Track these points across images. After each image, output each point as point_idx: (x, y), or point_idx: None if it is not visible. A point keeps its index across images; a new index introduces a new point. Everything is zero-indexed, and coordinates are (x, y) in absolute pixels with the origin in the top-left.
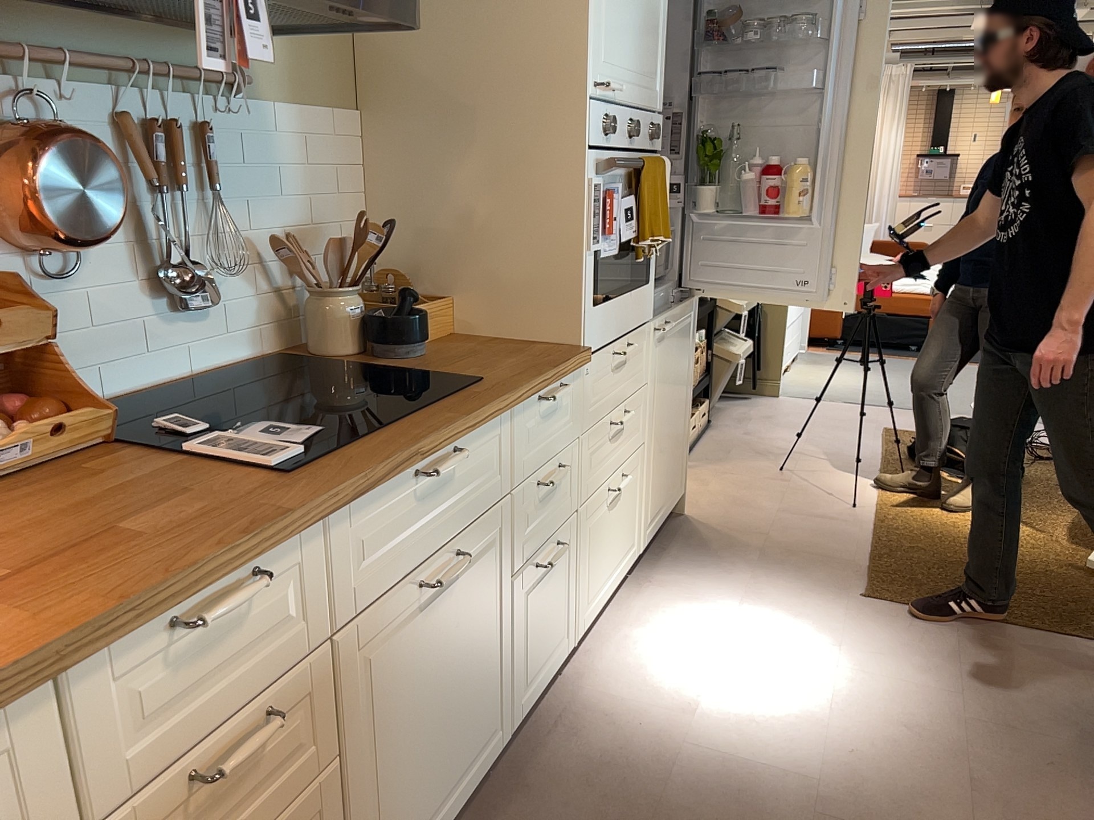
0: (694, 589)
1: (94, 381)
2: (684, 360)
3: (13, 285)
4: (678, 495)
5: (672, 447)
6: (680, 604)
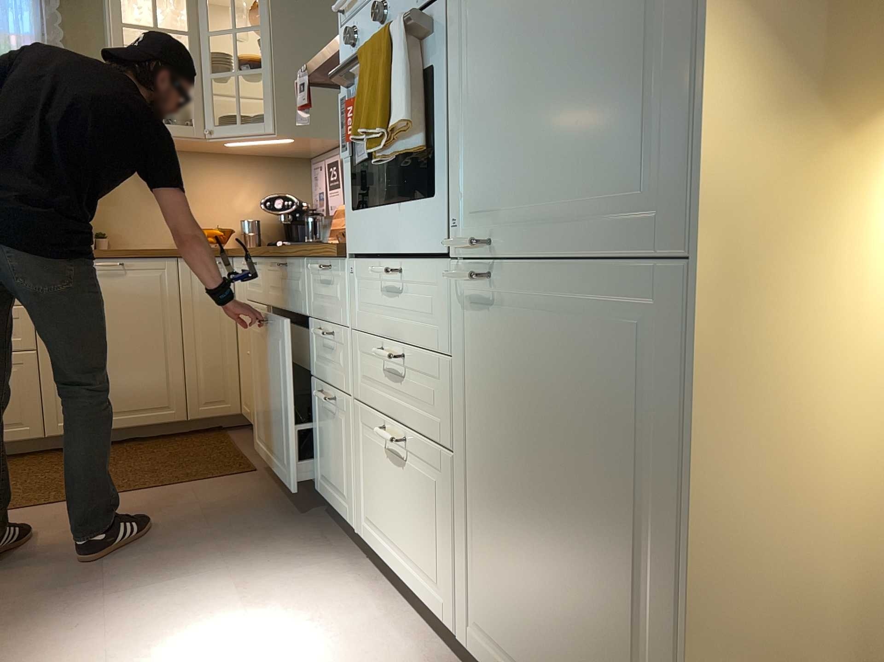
0: None
1: None
2: (604, 419)
3: None
4: None
5: (559, 590)
6: None
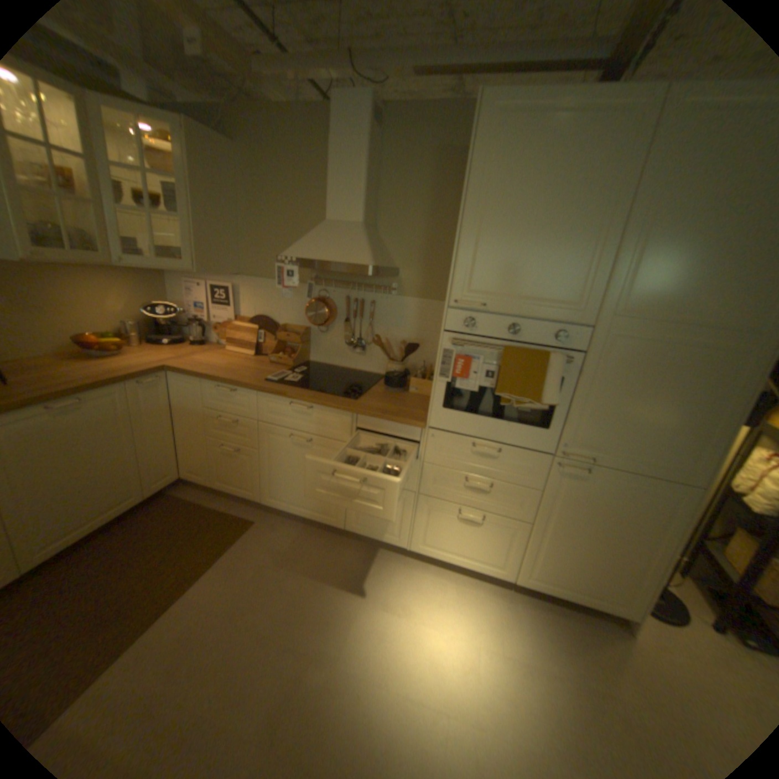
0: (515, 630)
1: (327, 359)
2: (642, 520)
3: (307, 330)
4: (616, 611)
5: (597, 564)
6: (491, 618)
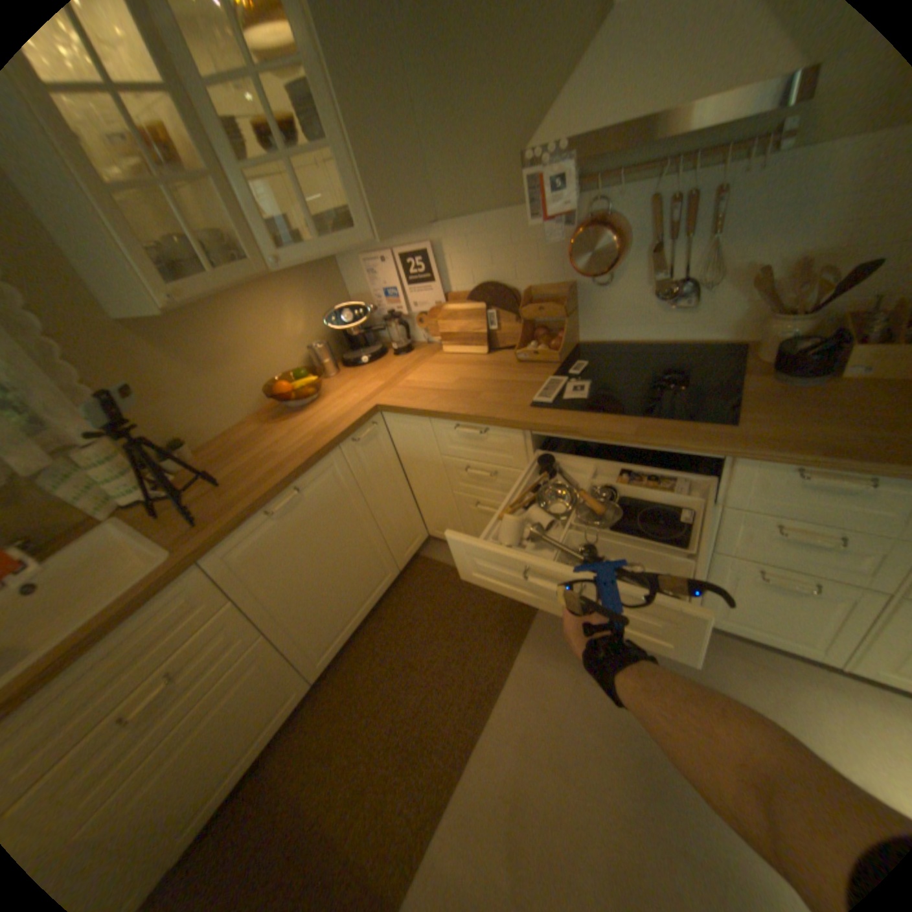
0: None
1: (614, 331)
2: None
3: (572, 288)
4: None
5: None
6: None
